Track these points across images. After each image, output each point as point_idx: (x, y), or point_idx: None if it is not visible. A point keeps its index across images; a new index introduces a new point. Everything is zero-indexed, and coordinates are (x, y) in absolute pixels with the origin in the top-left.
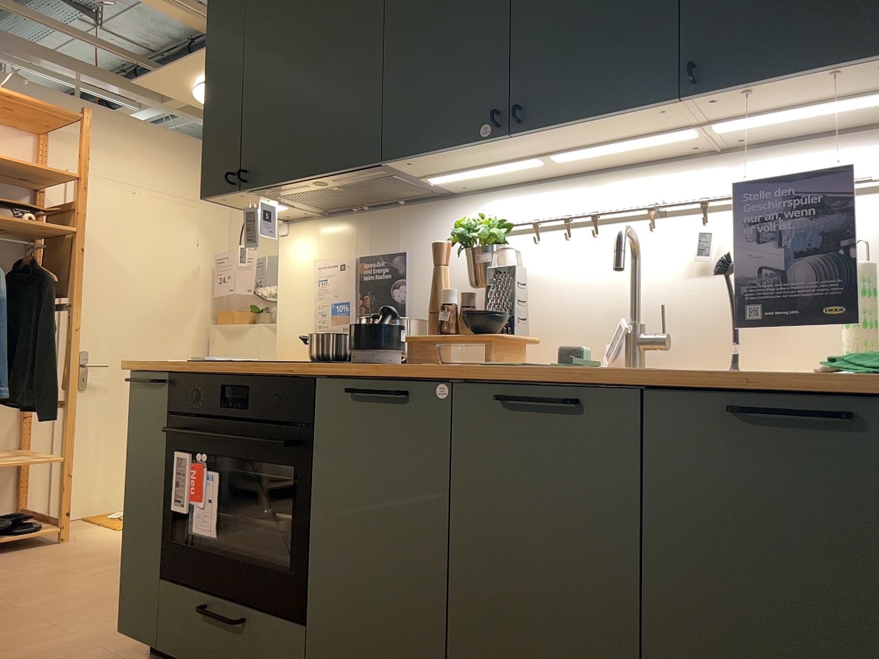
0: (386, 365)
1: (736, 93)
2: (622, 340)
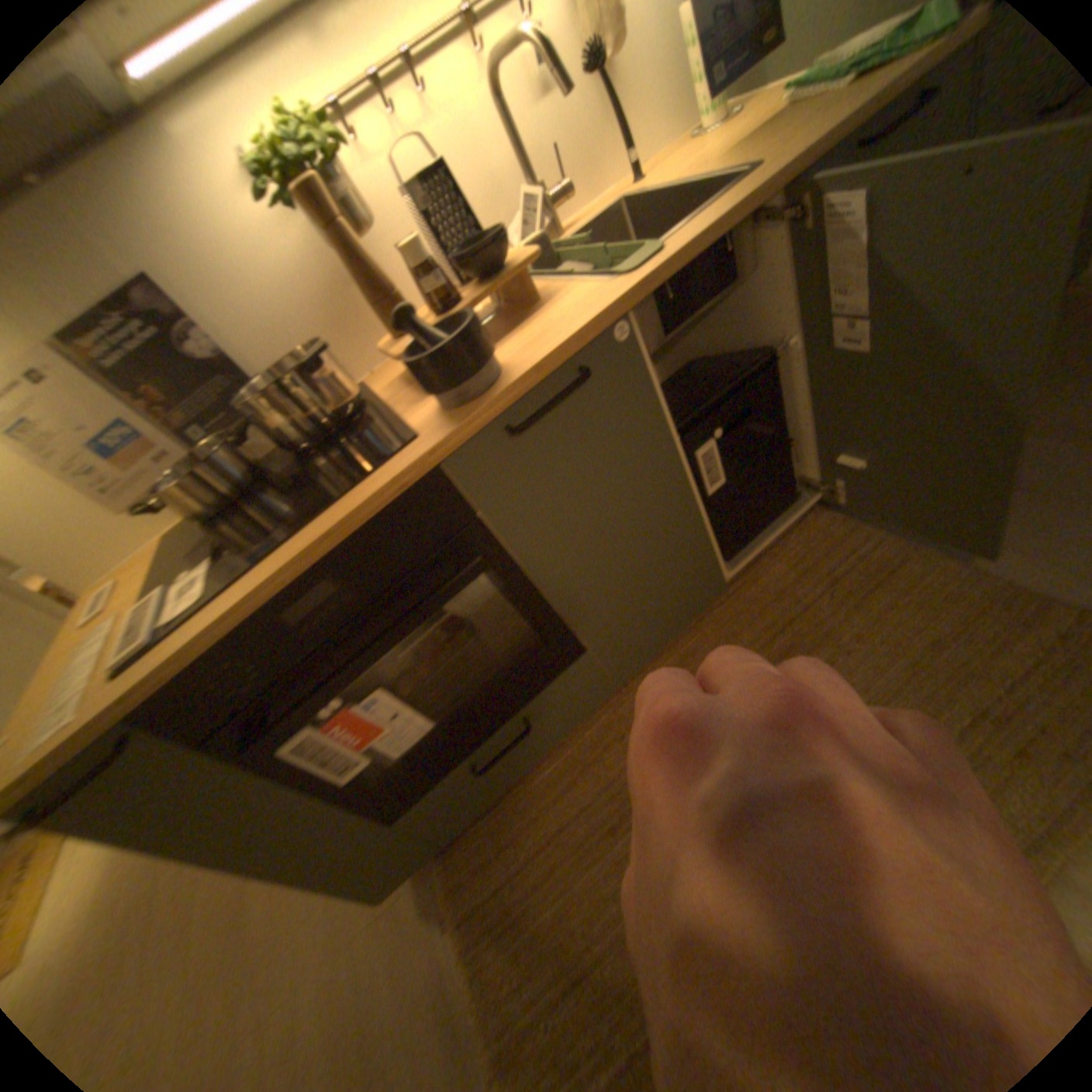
0: (505, 368)
1: None
2: (539, 208)
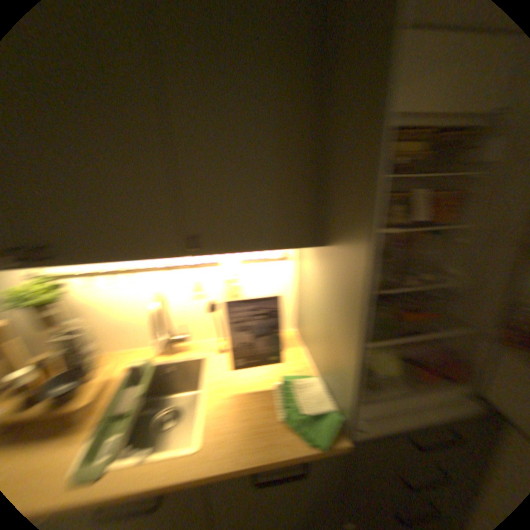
0: None
1: (219, 252)
2: (159, 344)
